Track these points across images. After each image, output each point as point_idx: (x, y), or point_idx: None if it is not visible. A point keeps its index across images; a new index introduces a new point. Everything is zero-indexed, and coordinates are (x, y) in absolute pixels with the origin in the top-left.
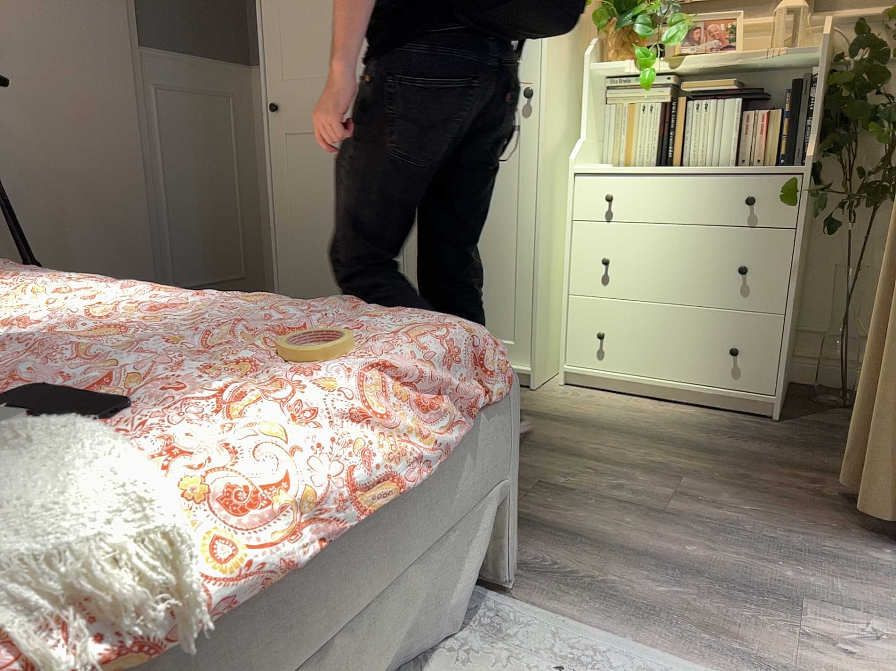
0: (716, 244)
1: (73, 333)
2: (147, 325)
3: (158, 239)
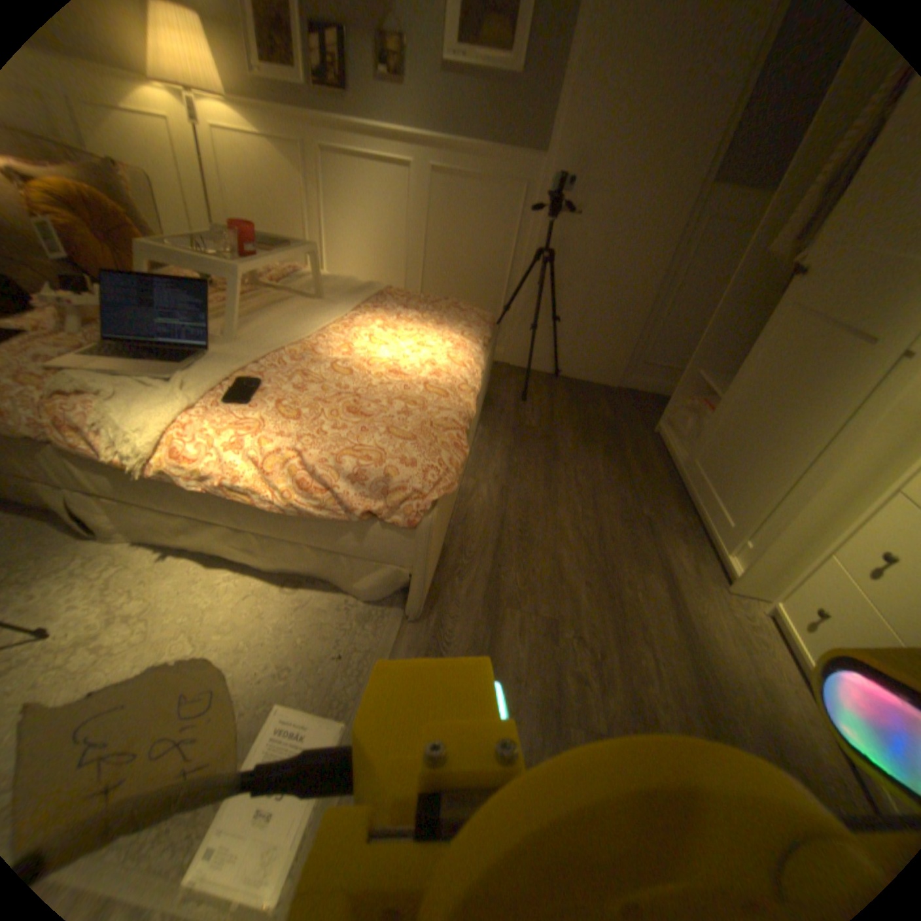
0: None
1: (350, 362)
2: (383, 374)
3: (648, 327)
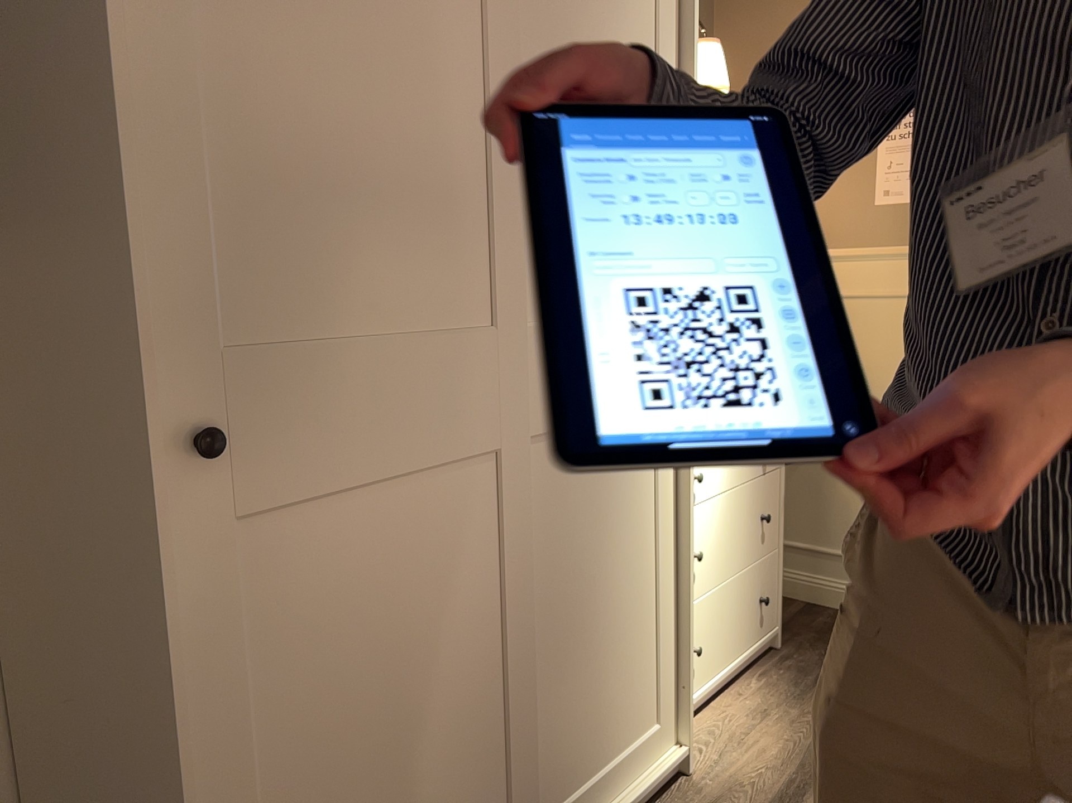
0: (751, 499)
1: None
2: None
3: None
